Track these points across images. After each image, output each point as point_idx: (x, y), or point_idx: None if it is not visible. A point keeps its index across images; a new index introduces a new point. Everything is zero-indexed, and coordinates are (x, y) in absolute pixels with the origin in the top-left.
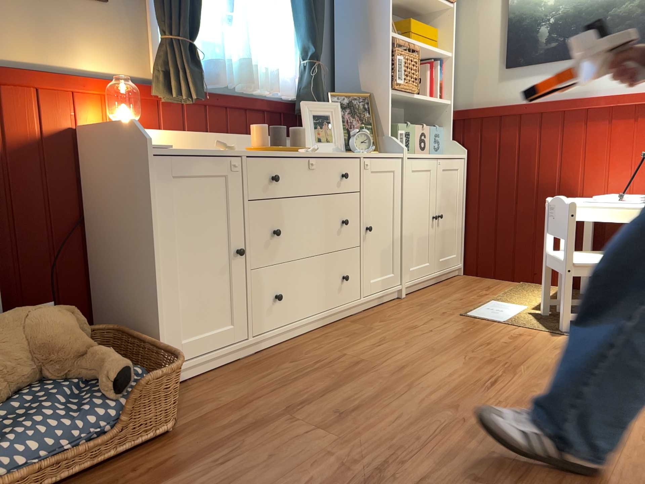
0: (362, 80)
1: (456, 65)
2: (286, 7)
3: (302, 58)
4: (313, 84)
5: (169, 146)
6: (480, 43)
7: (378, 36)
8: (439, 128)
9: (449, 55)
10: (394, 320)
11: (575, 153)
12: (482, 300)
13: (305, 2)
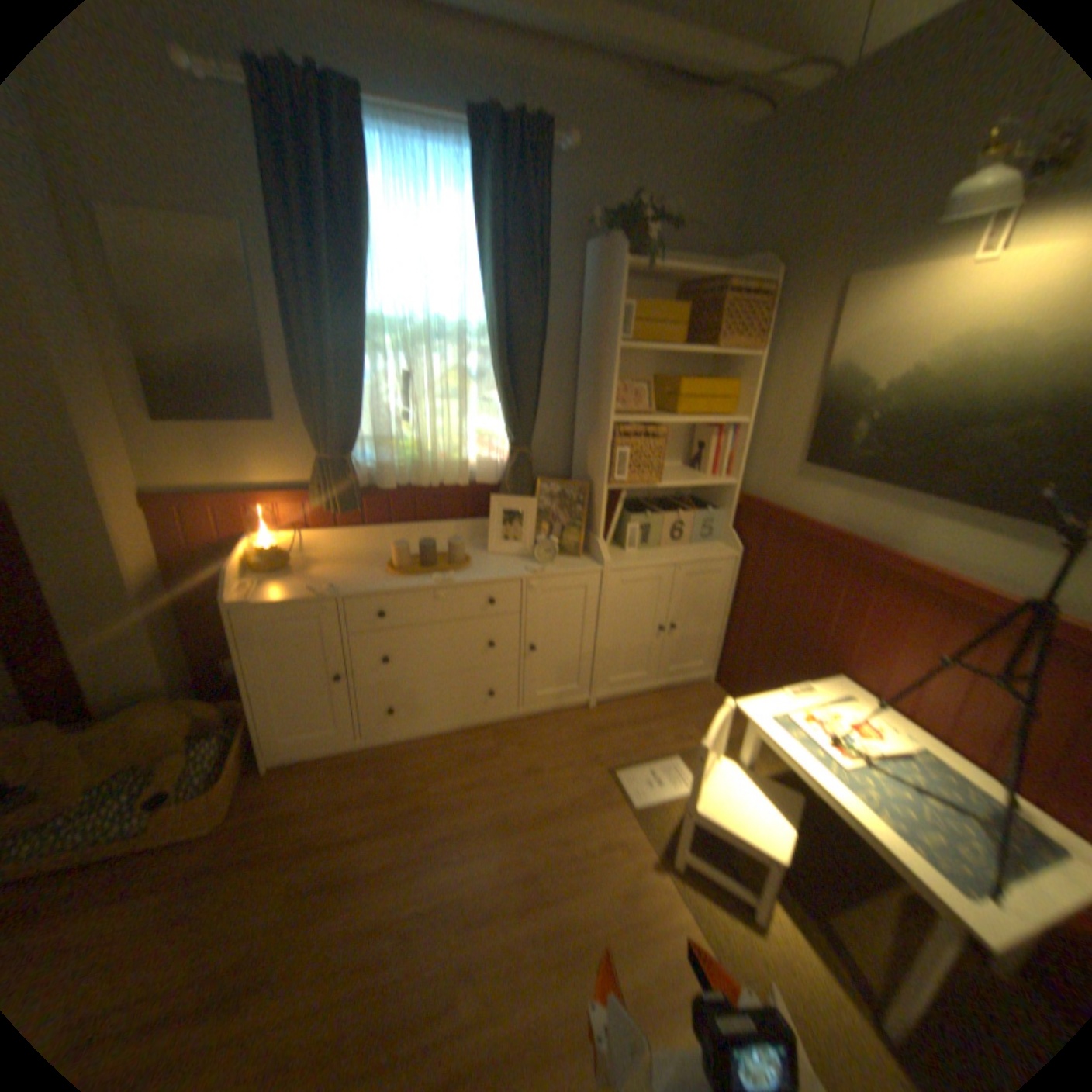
0: (589, 464)
1: (757, 434)
2: (490, 388)
3: (508, 443)
4: (511, 476)
5: (249, 602)
6: (787, 415)
7: (602, 421)
8: (719, 510)
9: (743, 423)
10: (536, 749)
11: (860, 620)
12: (670, 751)
13: (501, 389)
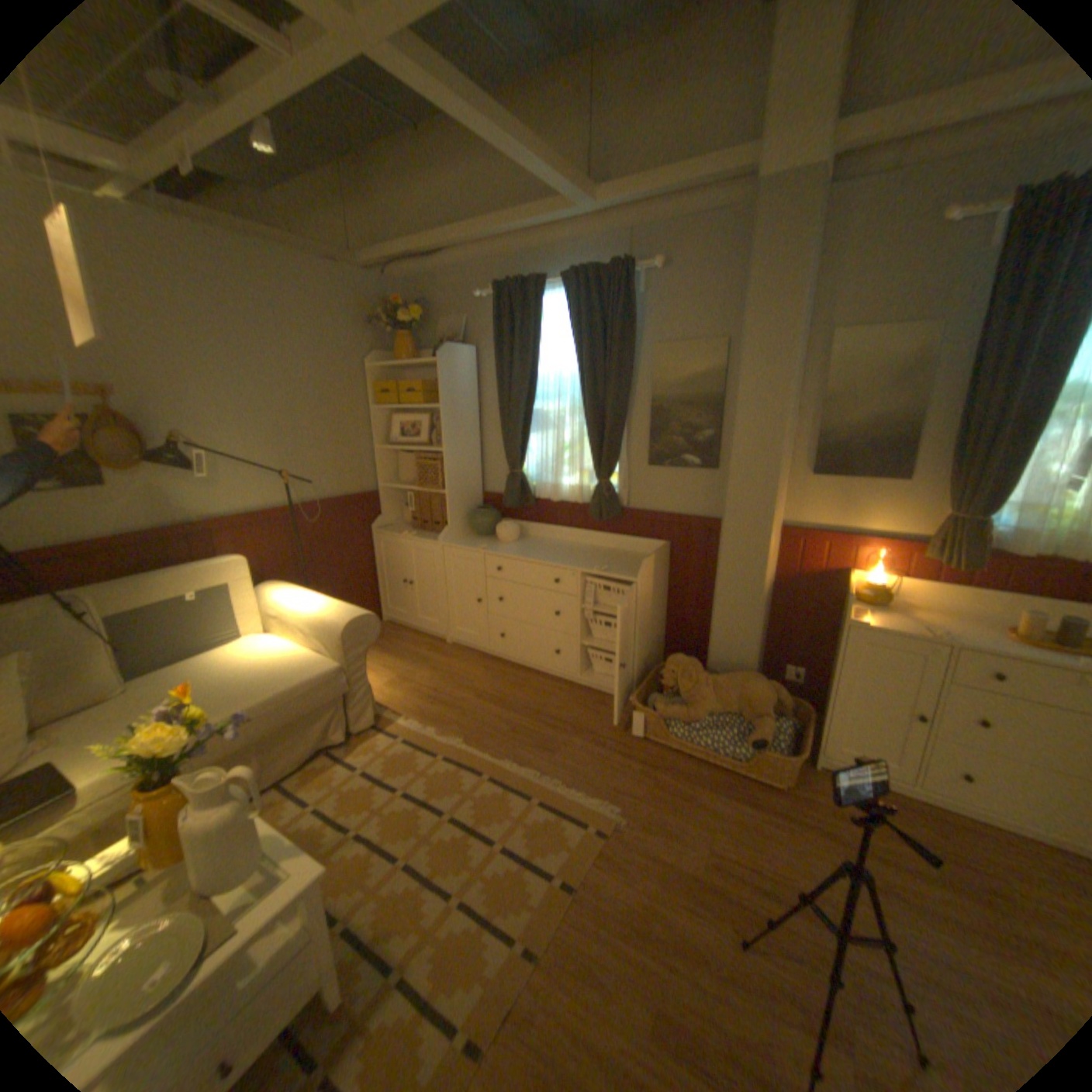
0: None
1: None
2: None
3: None
4: None
5: (870, 622)
6: None
7: None
8: None
9: None
10: None
11: None
12: None
13: None
